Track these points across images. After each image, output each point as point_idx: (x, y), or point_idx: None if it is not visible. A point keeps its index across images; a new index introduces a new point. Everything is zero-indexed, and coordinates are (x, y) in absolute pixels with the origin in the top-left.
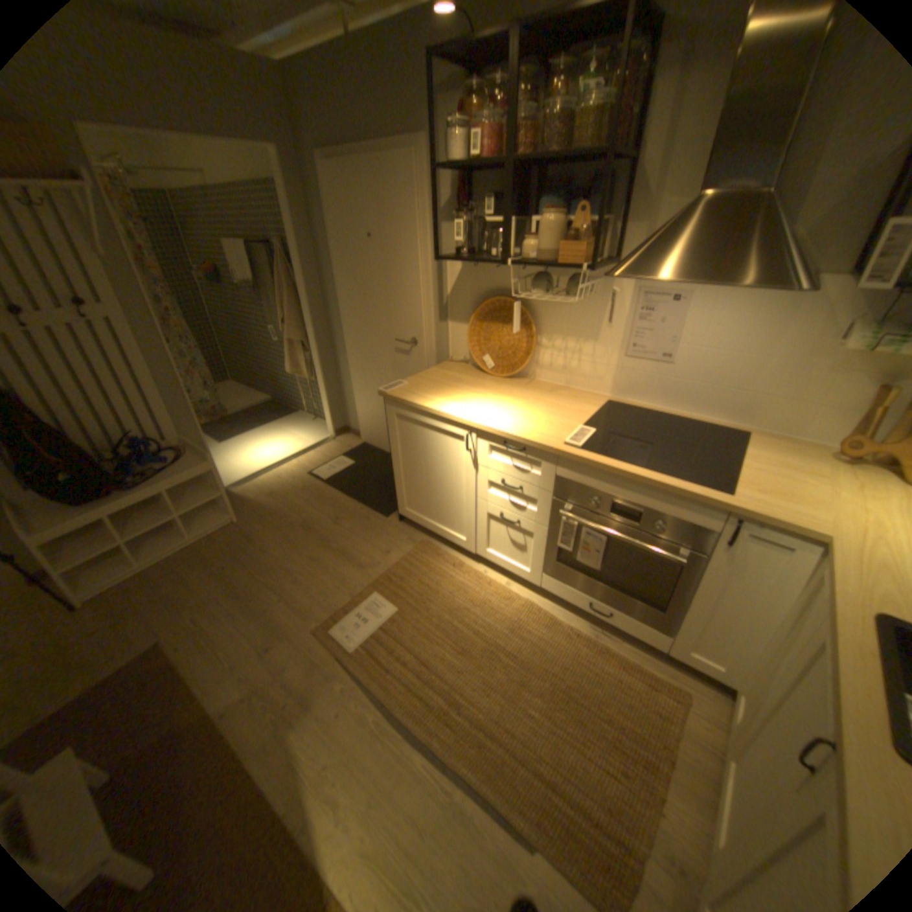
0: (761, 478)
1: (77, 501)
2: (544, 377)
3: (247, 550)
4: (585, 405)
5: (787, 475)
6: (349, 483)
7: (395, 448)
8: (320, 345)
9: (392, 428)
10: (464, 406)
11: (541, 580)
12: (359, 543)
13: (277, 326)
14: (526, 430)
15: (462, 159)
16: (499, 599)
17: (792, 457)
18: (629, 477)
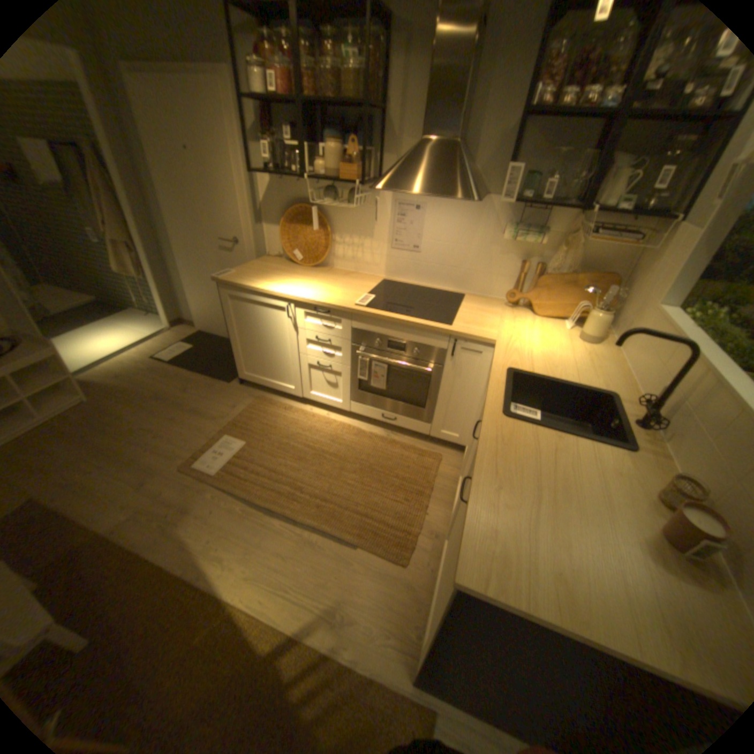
0: (467, 317)
1: None
2: (340, 266)
3: (104, 421)
4: (368, 283)
5: (480, 315)
6: (191, 362)
7: (230, 325)
8: (146, 245)
9: (226, 308)
10: (283, 286)
11: (350, 406)
12: (208, 403)
13: (96, 228)
14: (329, 298)
15: (262, 91)
16: (323, 424)
17: (484, 306)
18: (395, 322)
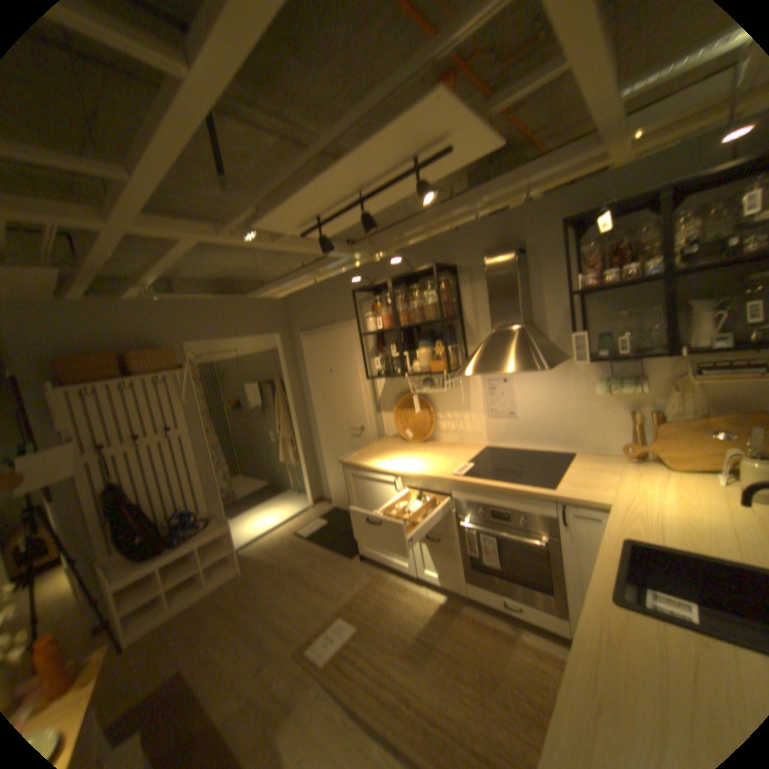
0: (575, 478)
1: (139, 558)
2: (445, 437)
3: (246, 594)
4: (470, 450)
5: (593, 474)
6: (322, 536)
7: (351, 500)
8: (302, 438)
9: (348, 484)
10: (391, 461)
11: (466, 590)
12: (329, 580)
13: (274, 430)
14: (430, 469)
15: (376, 327)
16: (437, 612)
17: (600, 464)
18: (493, 488)
